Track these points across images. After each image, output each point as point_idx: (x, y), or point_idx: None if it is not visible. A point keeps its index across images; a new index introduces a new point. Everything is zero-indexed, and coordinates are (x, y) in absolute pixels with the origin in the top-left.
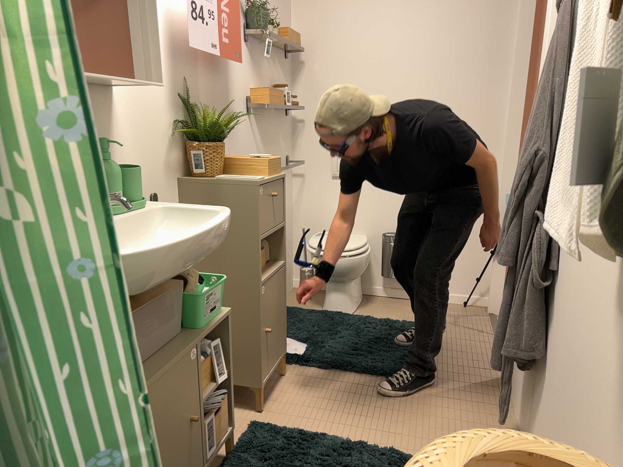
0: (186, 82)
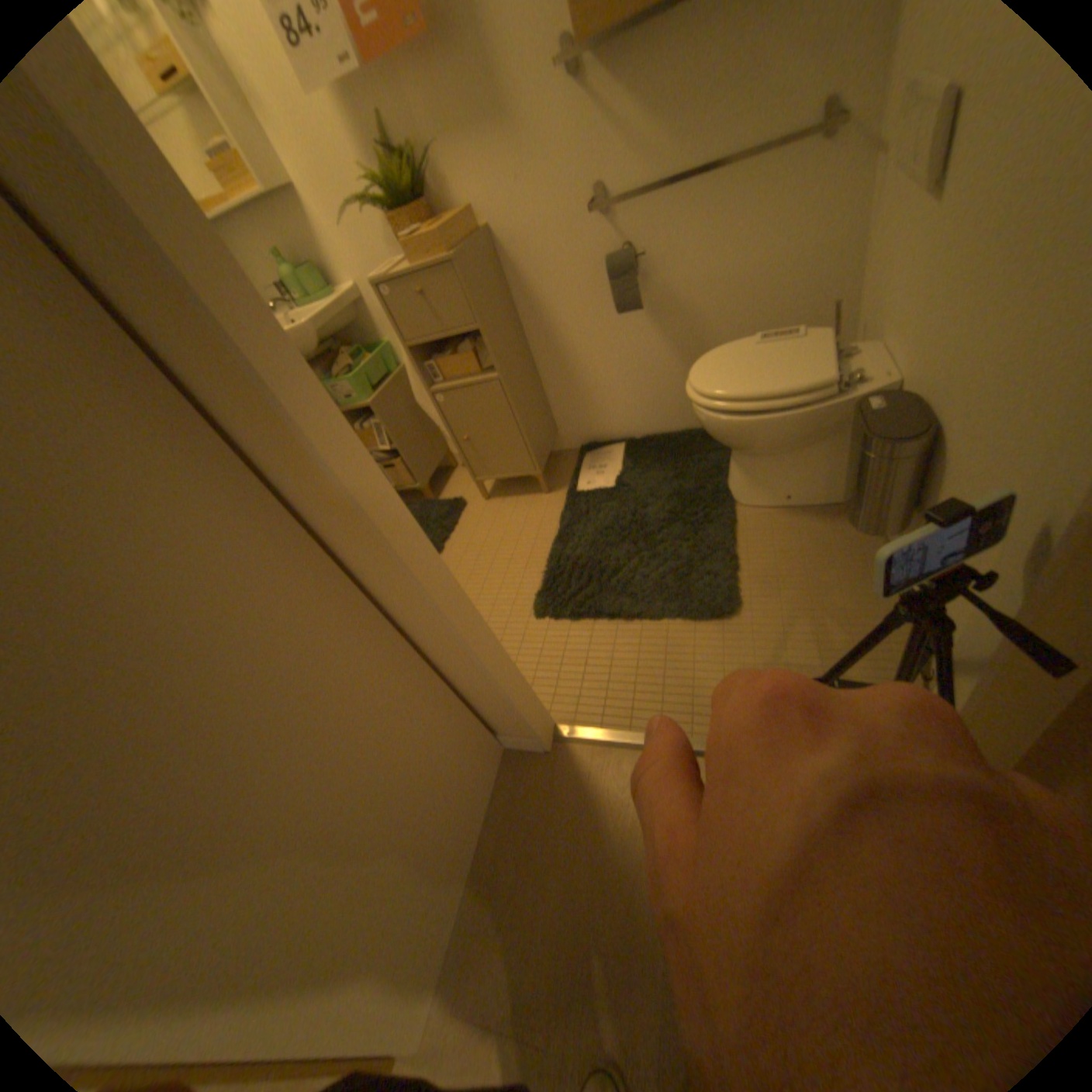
0: (378, 111)
